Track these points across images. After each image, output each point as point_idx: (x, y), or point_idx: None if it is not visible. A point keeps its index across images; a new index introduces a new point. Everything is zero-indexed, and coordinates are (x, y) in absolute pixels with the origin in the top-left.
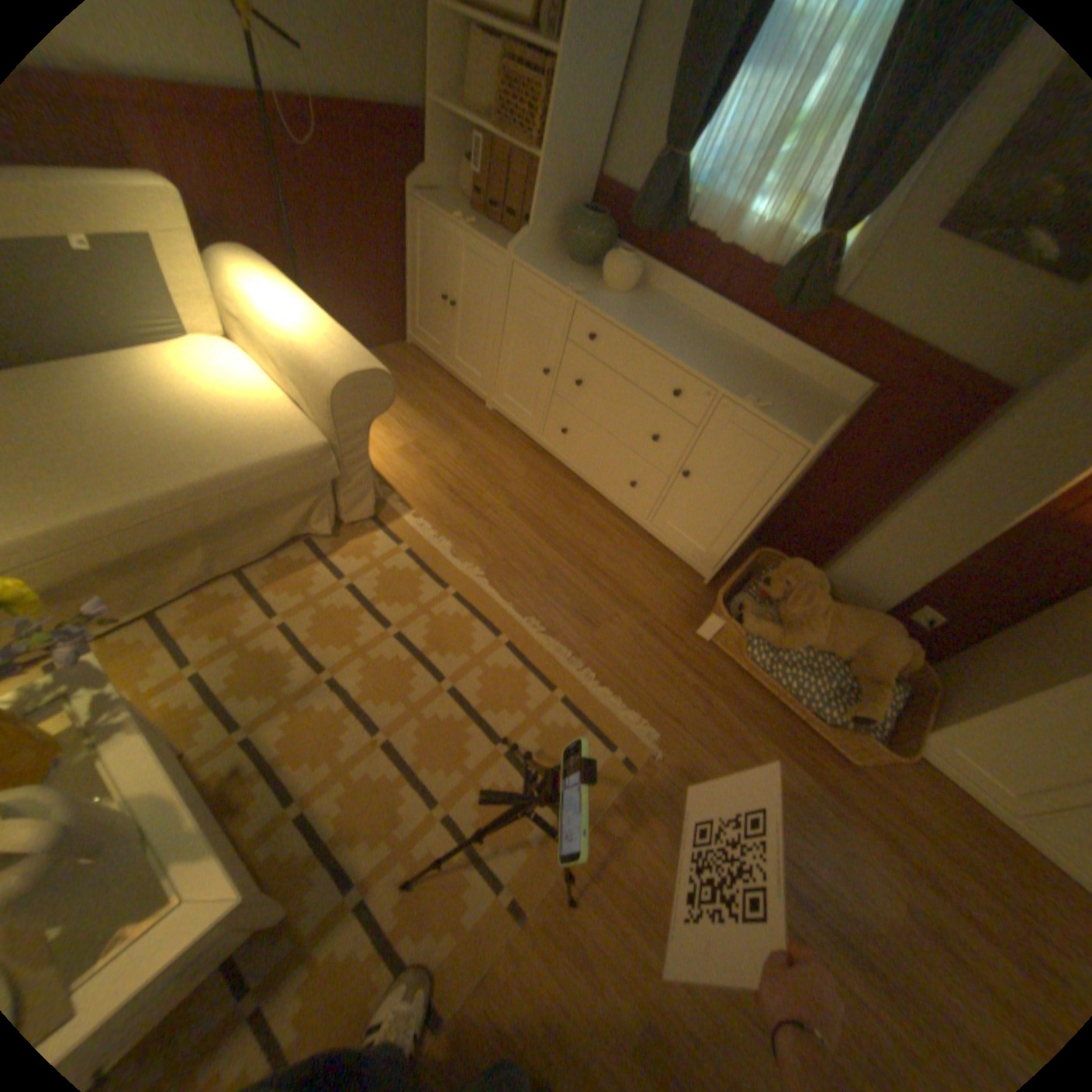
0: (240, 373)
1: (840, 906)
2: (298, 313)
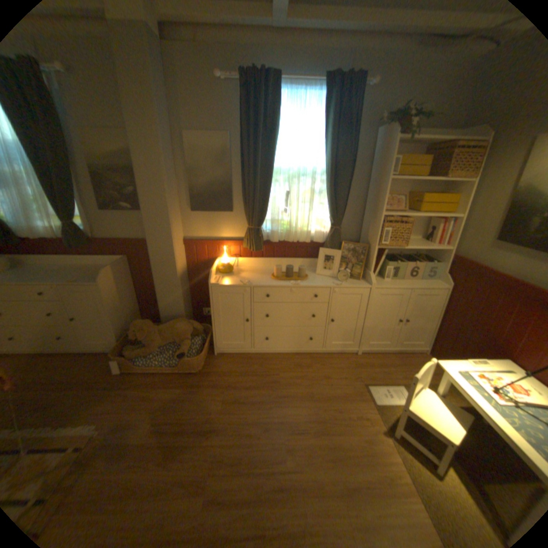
0: None
1: (194, 422)
2: None
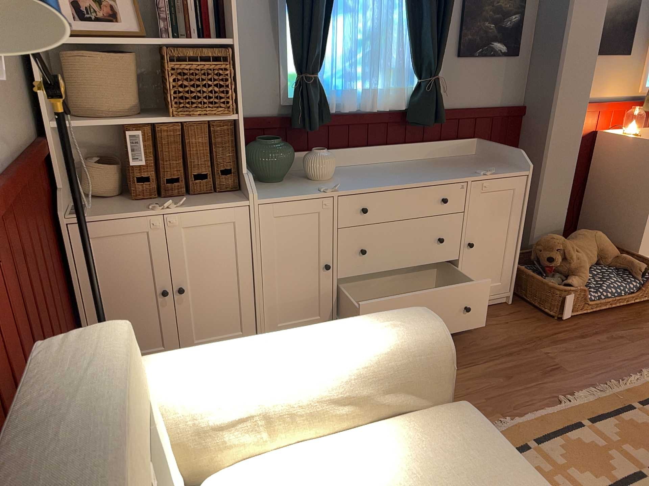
0: (315, 459)
1: None
2: (304, 339)
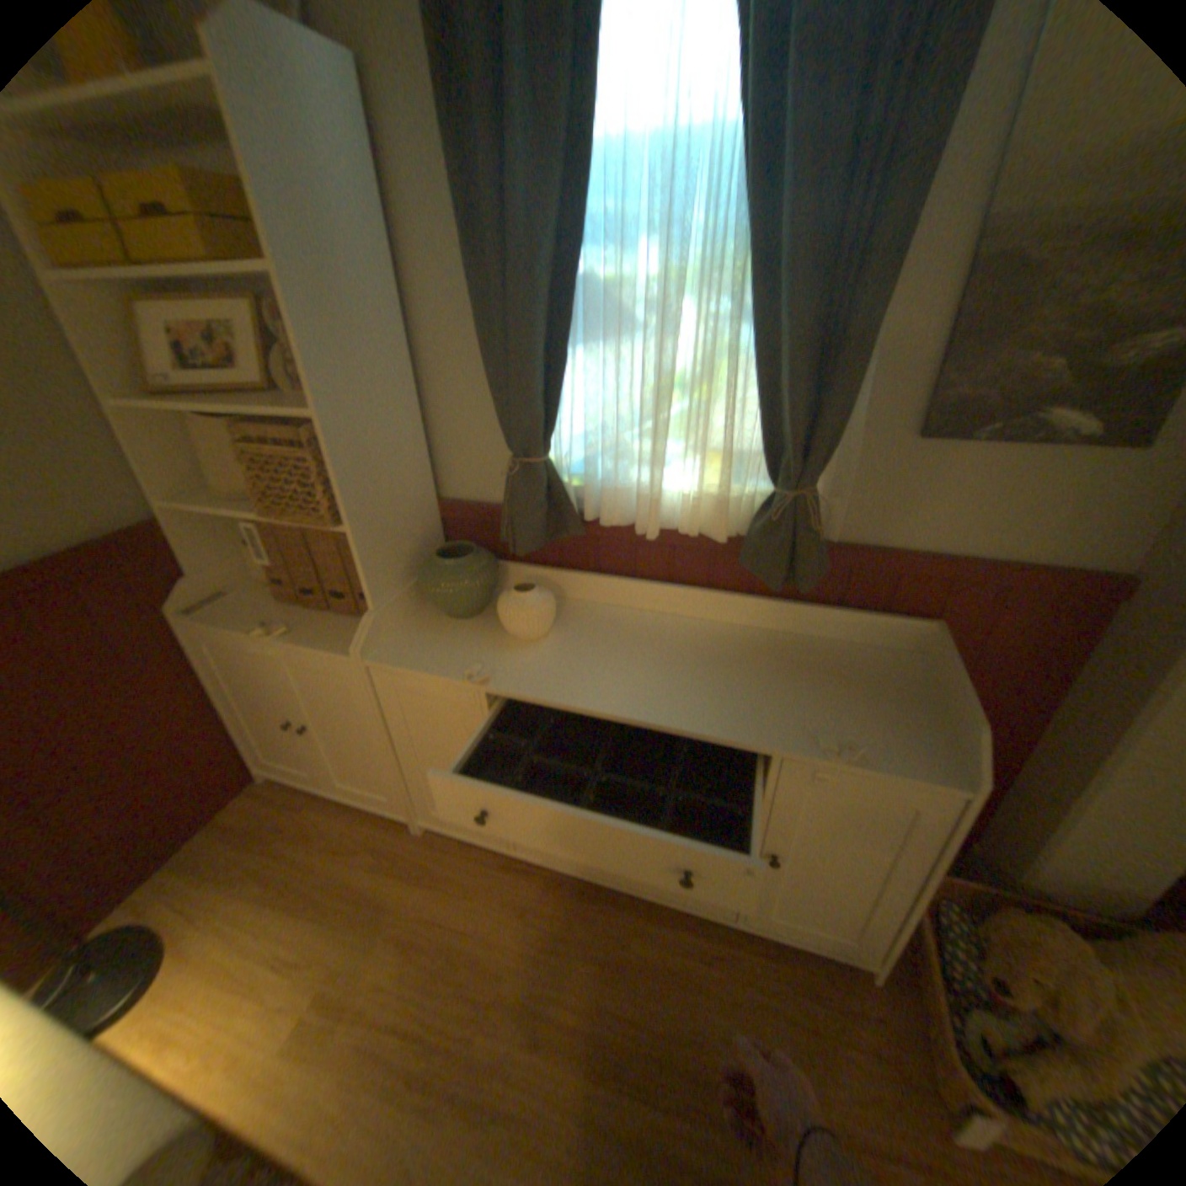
0: None
1: None
2: None
